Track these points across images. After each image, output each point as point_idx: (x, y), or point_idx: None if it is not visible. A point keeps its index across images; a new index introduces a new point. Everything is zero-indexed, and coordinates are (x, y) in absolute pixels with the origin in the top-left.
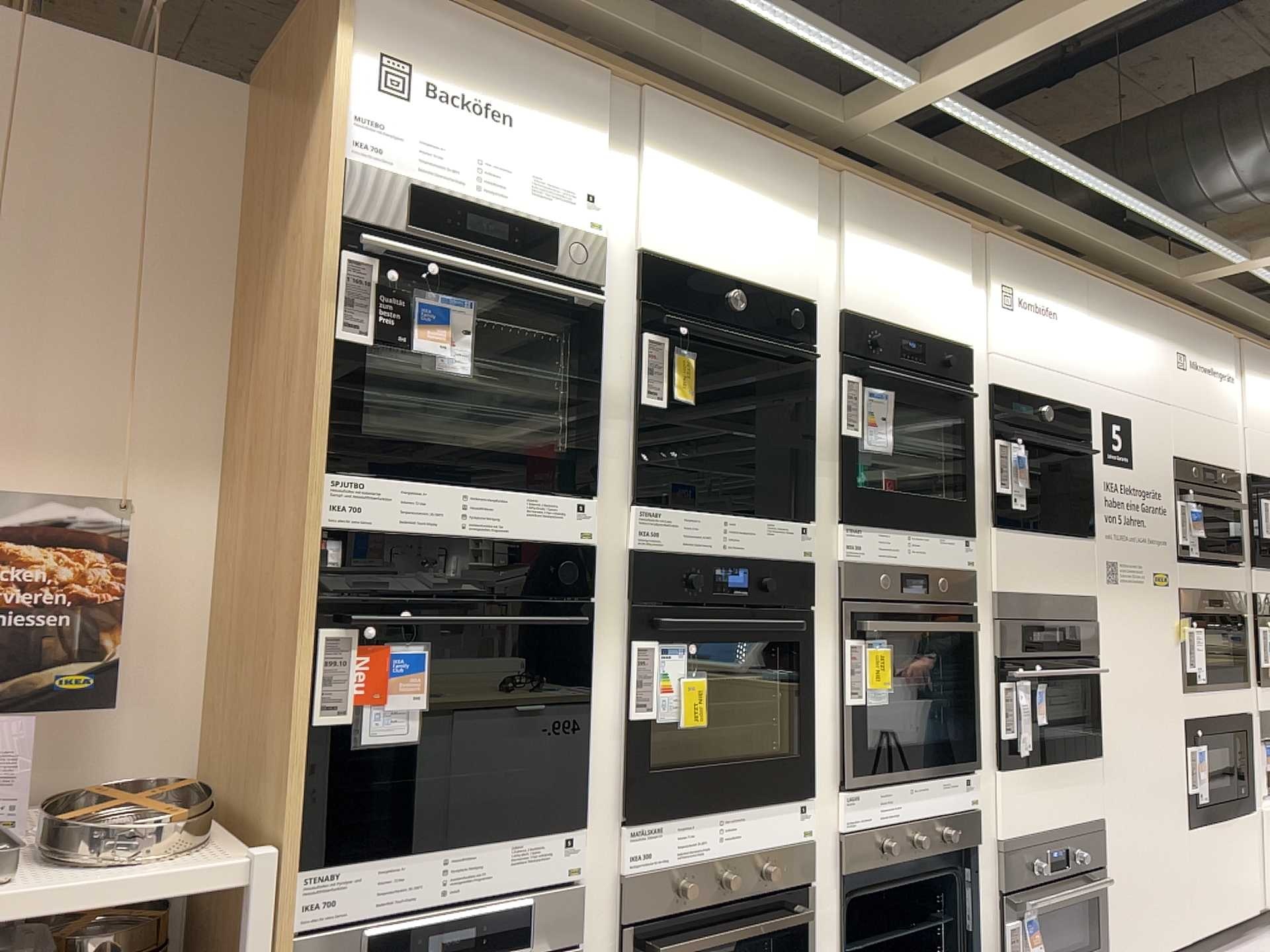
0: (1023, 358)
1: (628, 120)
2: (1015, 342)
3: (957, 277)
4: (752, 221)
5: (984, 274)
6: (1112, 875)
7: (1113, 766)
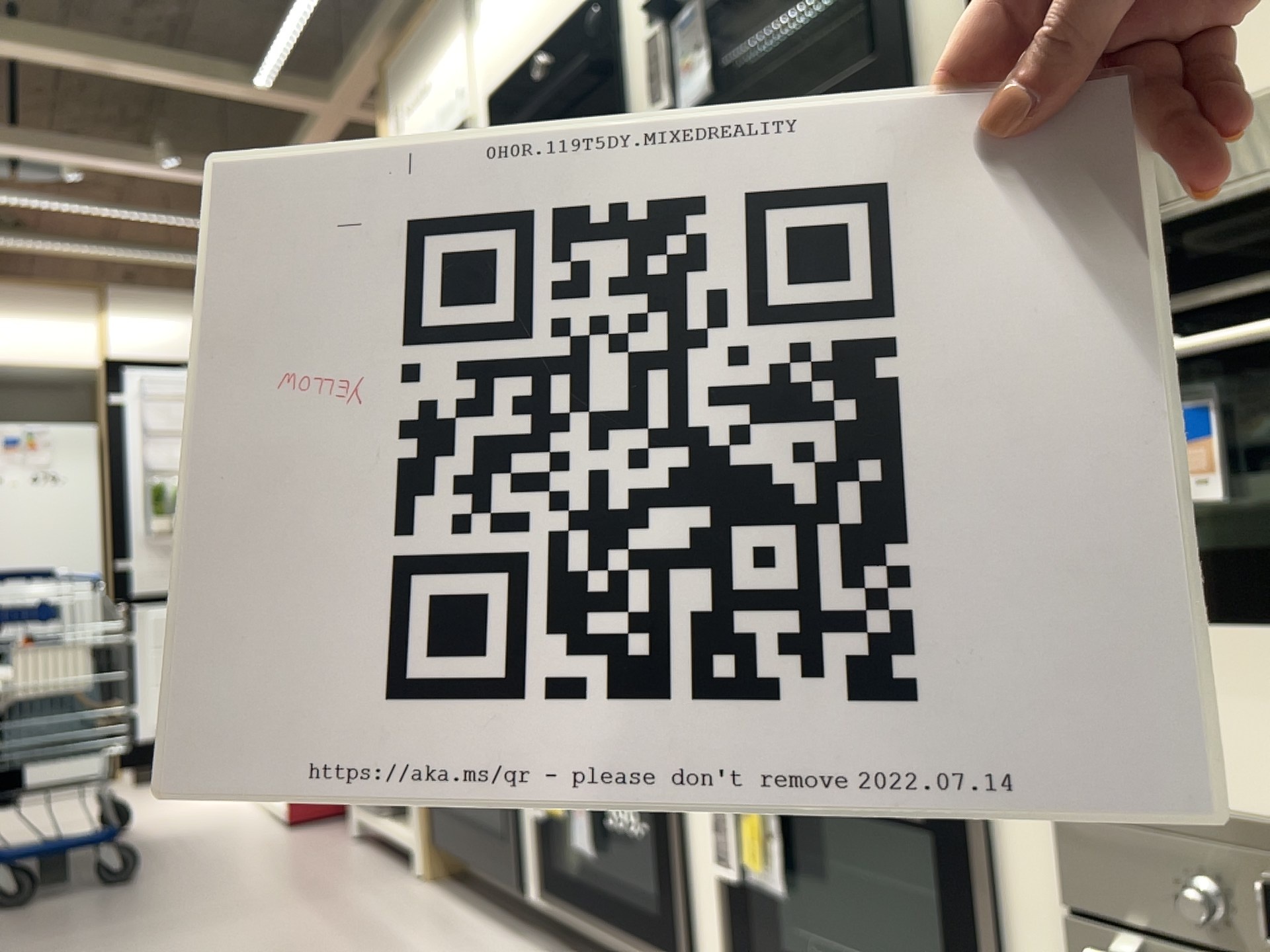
0: None
1: None
2: None
3: None
4: None
5: None
6: None
7: None
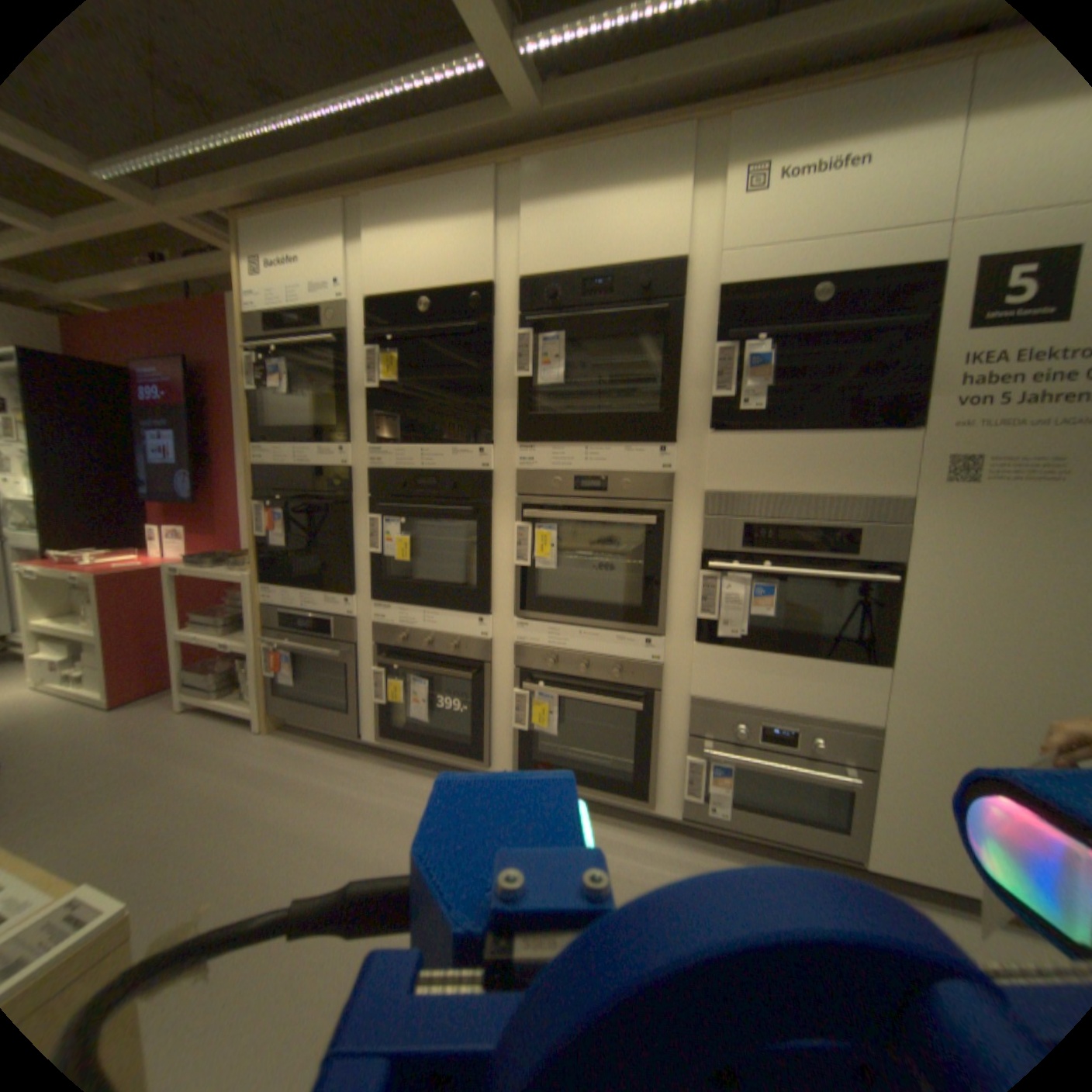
0: (783, 236)
1: (355, 219)
2: (770, 221)
3: (667, 186)
4: (434, 243)
5: (721, 161)
6: (892, 785)
7: (919, 684)
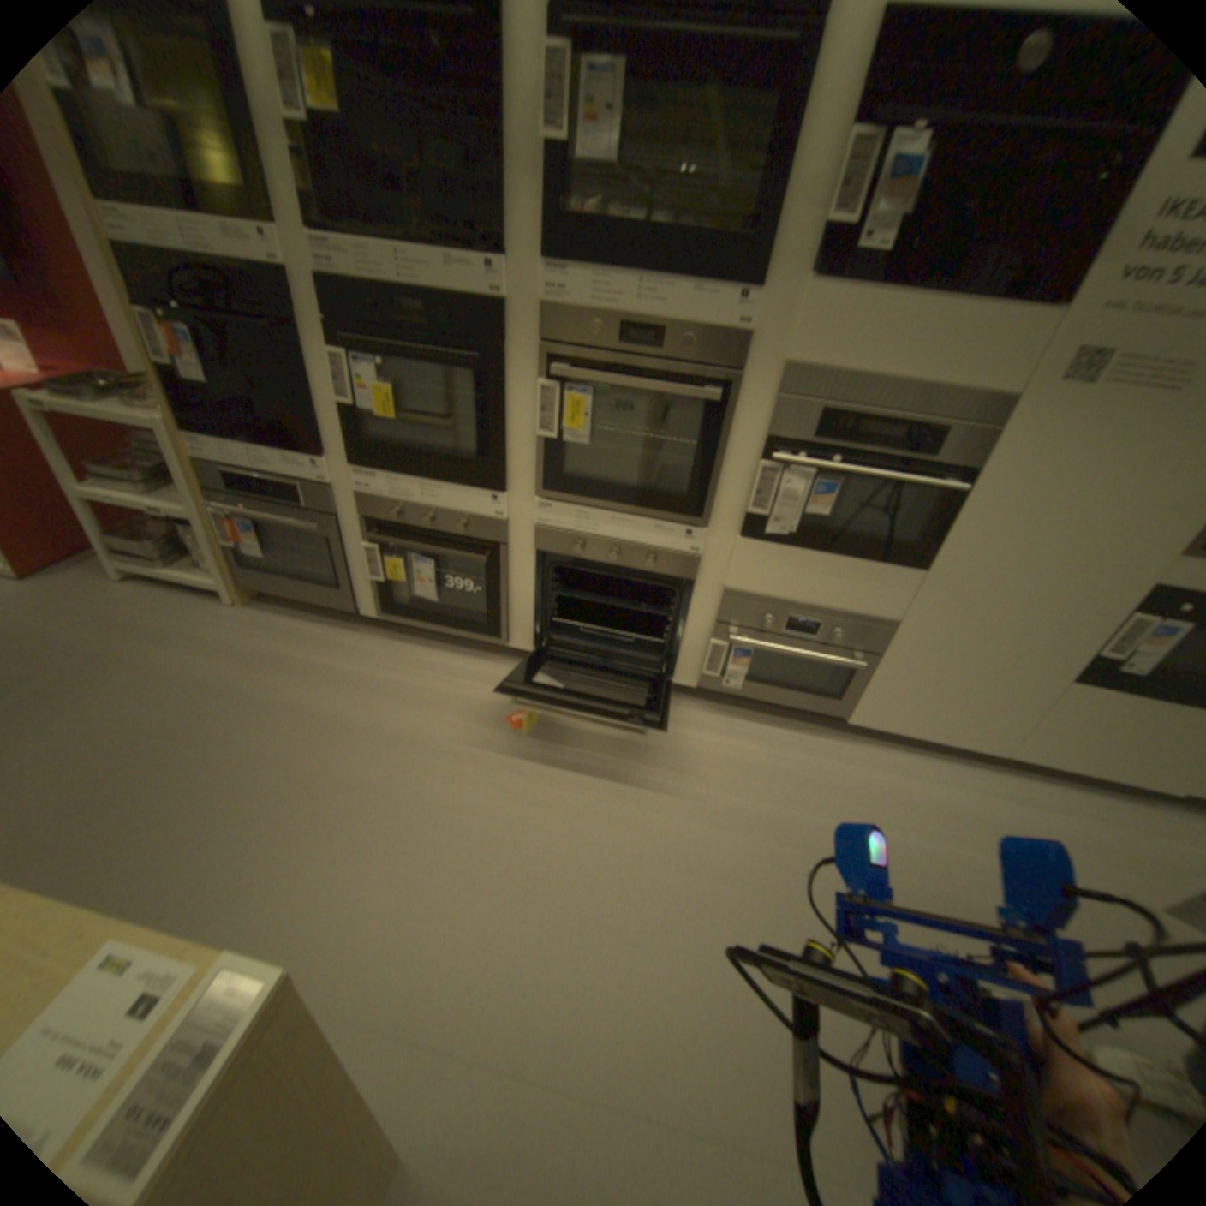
0: None
1: None
2: None
3: None
4: None
5: None
6: (889, 668)
7: (945, 588)
